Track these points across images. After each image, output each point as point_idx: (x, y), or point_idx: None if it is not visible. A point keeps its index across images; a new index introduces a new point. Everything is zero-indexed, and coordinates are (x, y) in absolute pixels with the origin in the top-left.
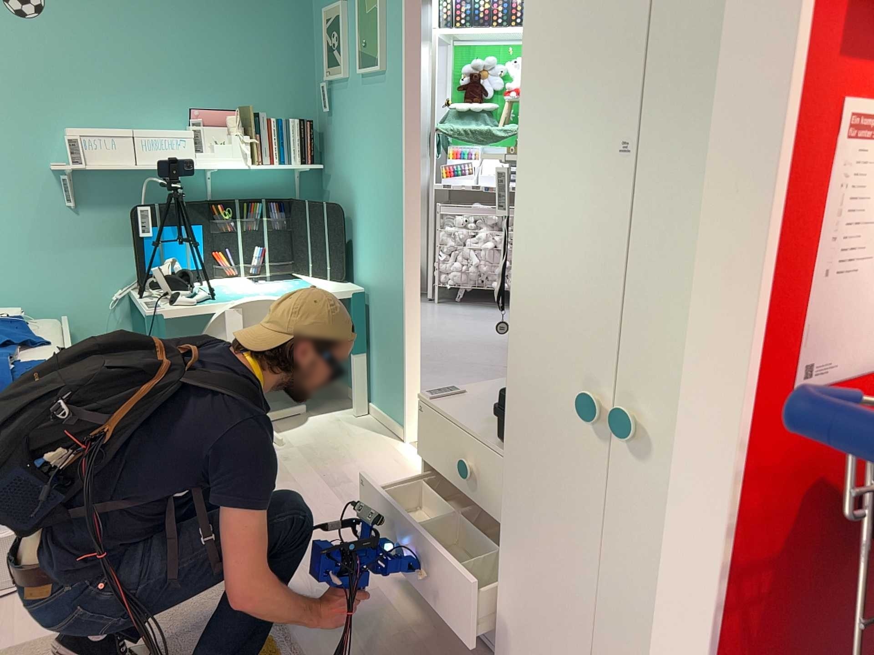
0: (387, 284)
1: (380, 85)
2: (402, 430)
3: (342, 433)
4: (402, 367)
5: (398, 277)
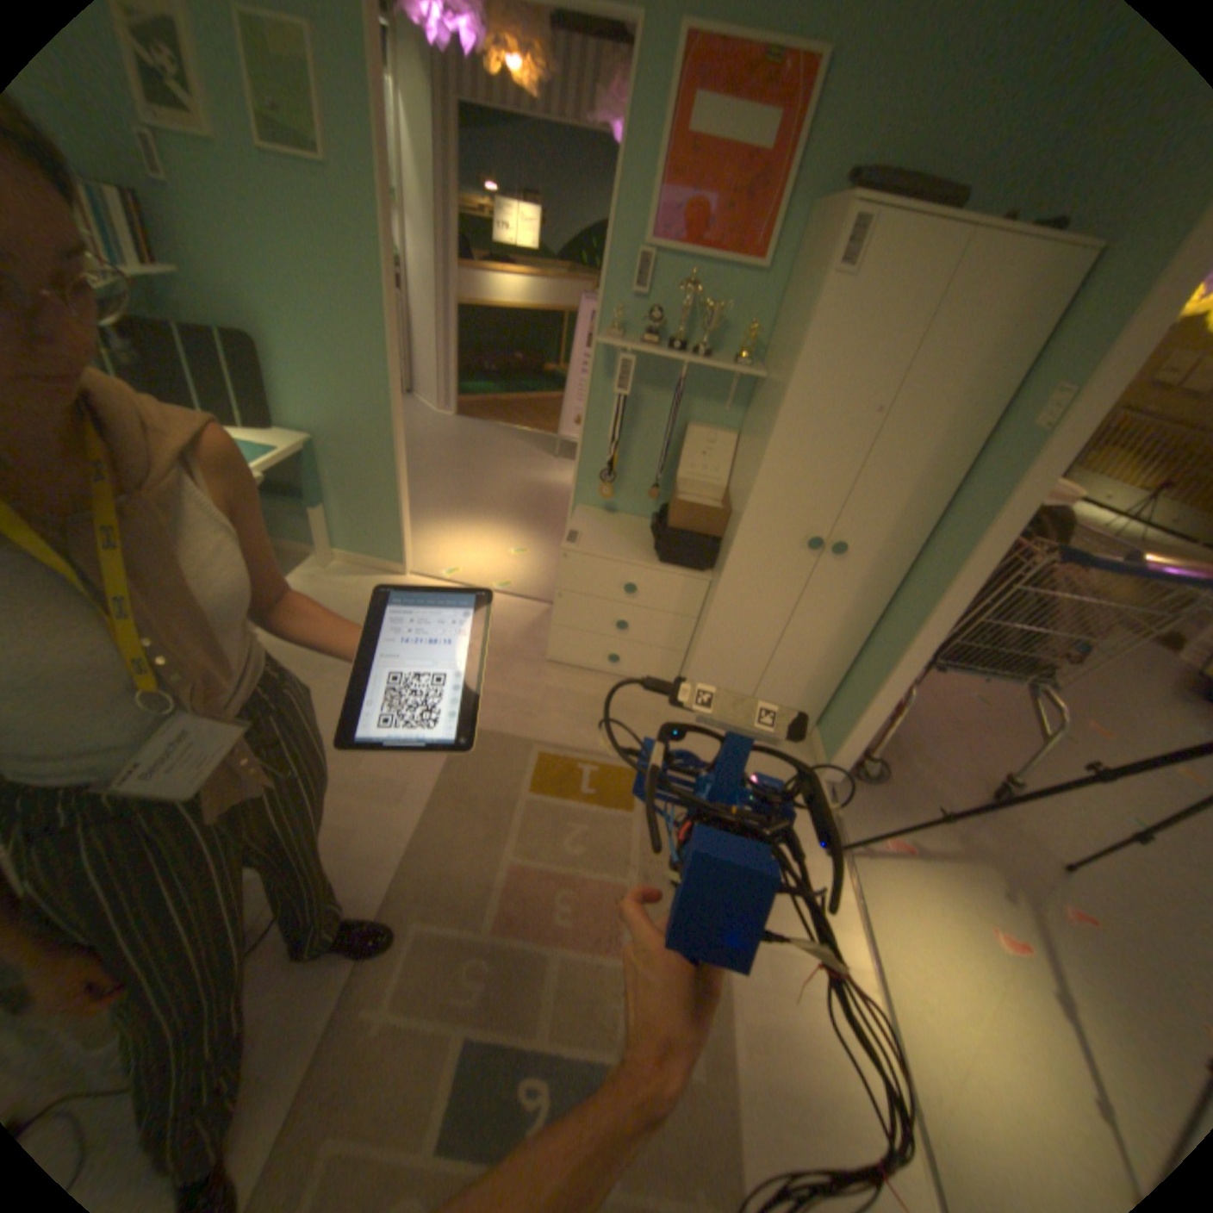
0: (357, 432)
1: (314, 183)
2: (400, 565)
3: (339, 588)
4: (396, 512)
5: (381, 426)
